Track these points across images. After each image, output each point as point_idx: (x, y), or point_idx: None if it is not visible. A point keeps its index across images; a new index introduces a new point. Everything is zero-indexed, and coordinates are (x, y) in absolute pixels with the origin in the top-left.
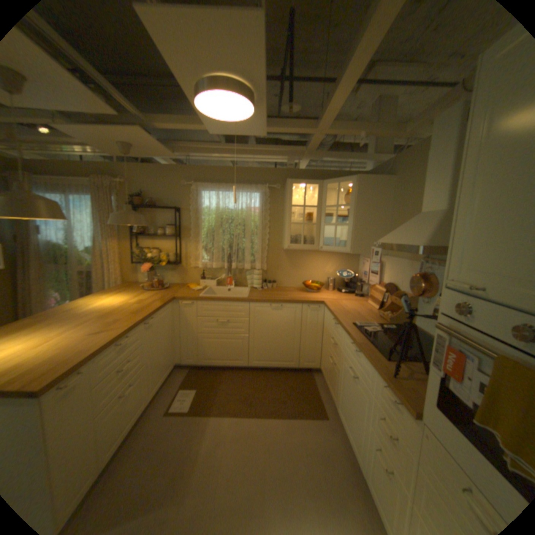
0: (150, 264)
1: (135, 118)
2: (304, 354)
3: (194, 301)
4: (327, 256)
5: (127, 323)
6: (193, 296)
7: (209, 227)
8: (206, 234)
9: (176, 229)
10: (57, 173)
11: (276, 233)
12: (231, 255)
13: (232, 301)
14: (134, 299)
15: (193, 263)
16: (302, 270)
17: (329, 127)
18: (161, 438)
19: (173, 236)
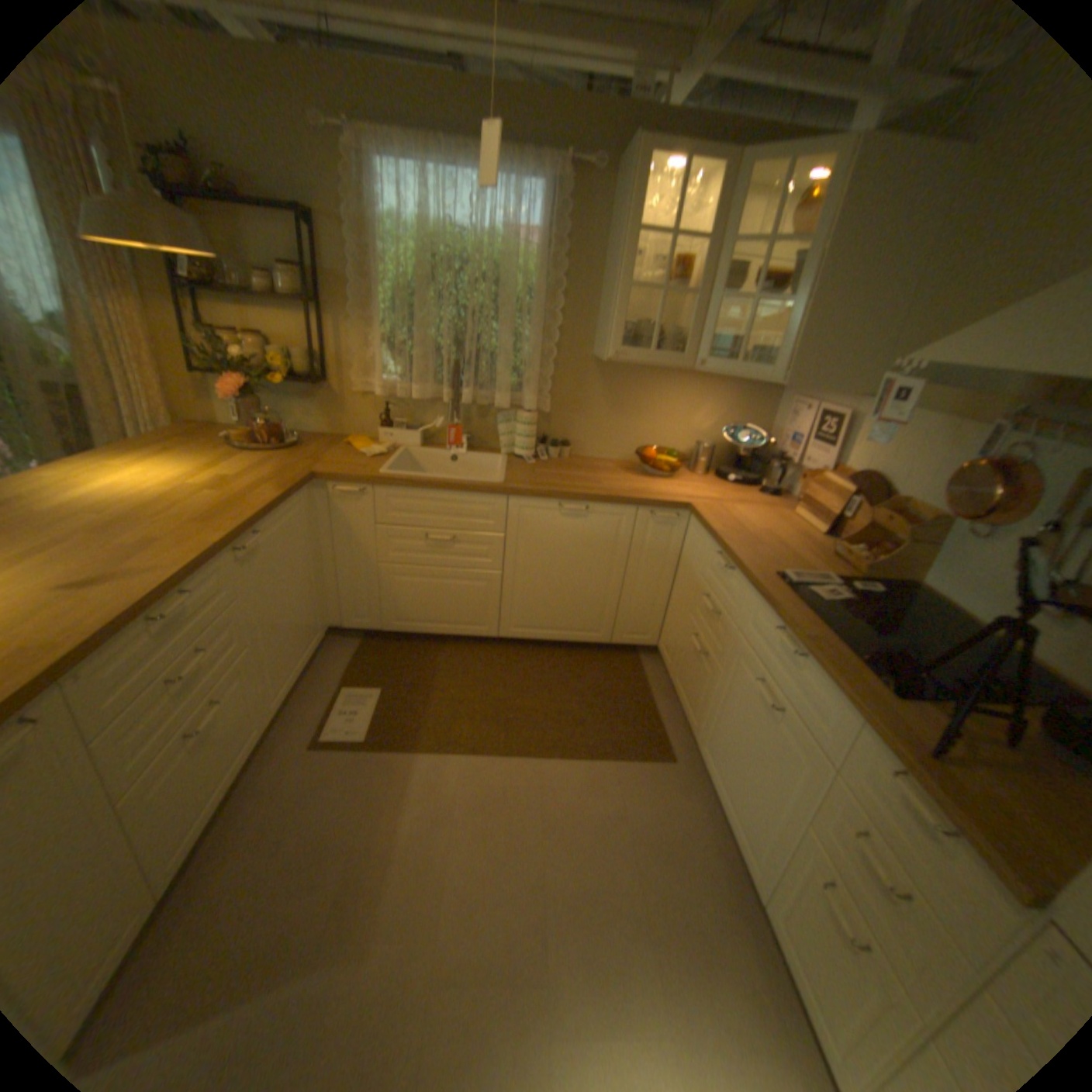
0: (239, 379)
1: None
2: (626, 617)
3: (365, 488)
4: (704, 388)
5: (176, 553)
6: (363, 472)
7: (397, 278)
8: (391, 301)
9: (304, 279)
10: None
11: (580, 311)
12: (460, 367)
13: (464, 492)
14: (201, 474)
15: (357, 383)
16: (635, 419)
17: None
18: (306, 805)
19: (295, 298)
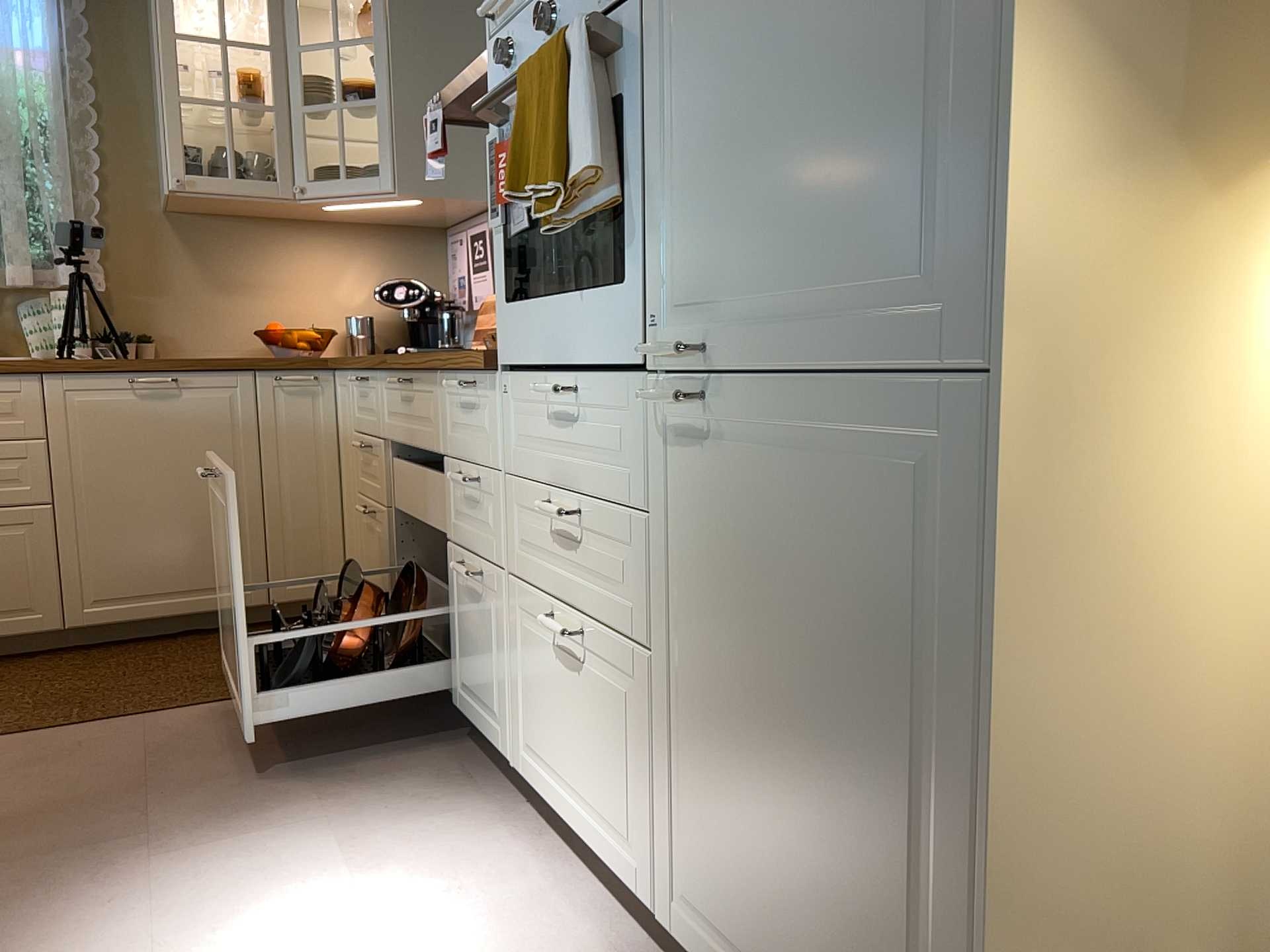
0: None
1: None
2: (283, 551)
3: None
4: (338, 247)
5: None
6: None
7: None
8: None
9: None
10: None
11: (130, 155)
12: None
13: None
14: None
15: None
16: (250, 296)
17: None
18: None
19: None
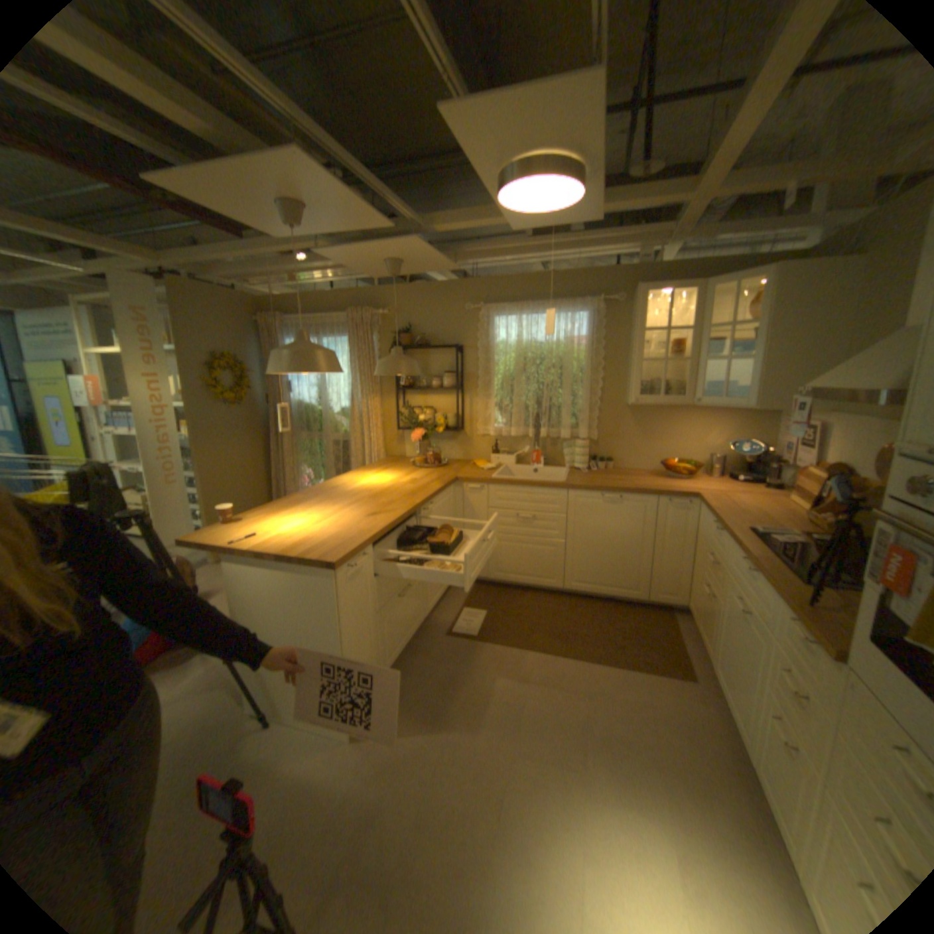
0: (422, 431)
1: (410, 225)
2: (659, 580)
3: (483, 486)
4: (712, 417)
5: (403, 506)
6: (482, 477)
7: (504, 373)
8: (500, 384)
9: (457, 379)
10: (307, 310)
11: (614, 377)
12: (538, 416)
13: (540, 487)
14: (404, 478)
15: (479, 430)
16: (660, 441)
17: (719, 186)
18: (445, 661)
19: (451, 389)
